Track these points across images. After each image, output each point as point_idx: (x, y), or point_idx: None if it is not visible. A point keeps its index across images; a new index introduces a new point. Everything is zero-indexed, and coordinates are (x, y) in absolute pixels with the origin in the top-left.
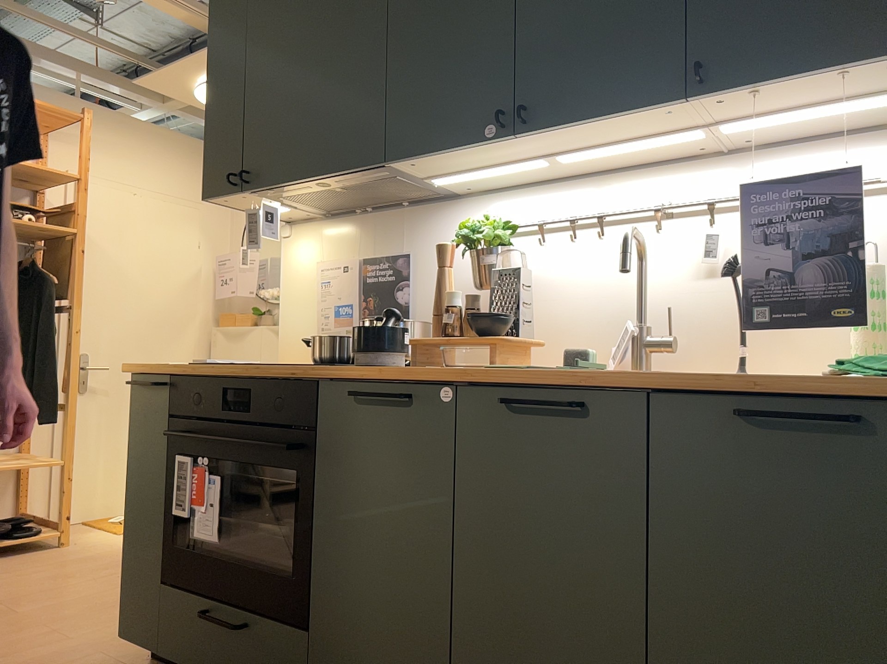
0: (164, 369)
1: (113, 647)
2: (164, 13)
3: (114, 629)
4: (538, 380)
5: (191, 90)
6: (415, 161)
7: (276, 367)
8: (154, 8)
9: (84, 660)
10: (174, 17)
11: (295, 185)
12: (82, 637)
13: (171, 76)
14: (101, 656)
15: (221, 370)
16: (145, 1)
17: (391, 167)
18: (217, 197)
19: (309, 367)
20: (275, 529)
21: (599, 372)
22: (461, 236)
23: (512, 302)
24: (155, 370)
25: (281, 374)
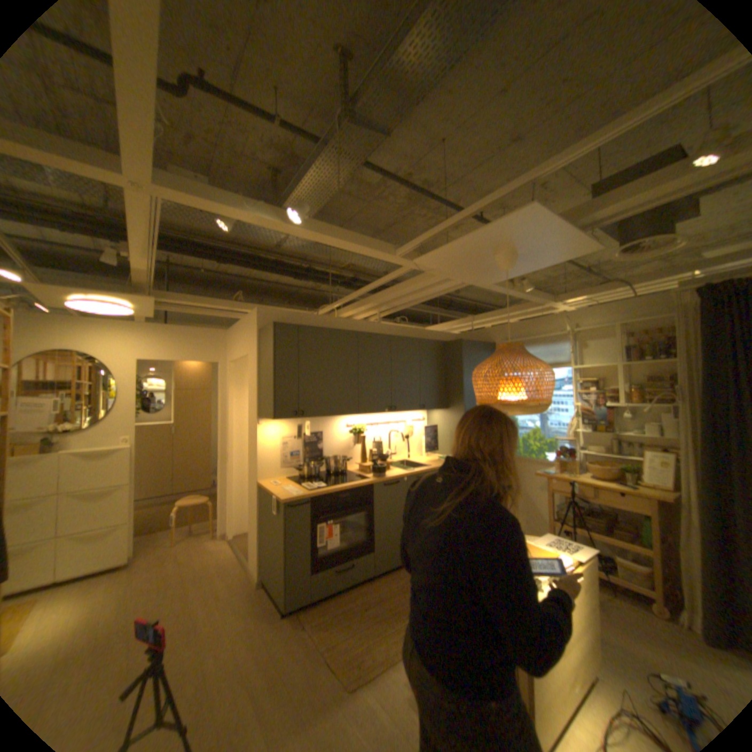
0: (310, 496)
1: (255, 632)
2: (134, 275)
3: (232, 634)
4: (420, 472)
5: (67, 296)
6: (361, 414)
7: (353, 483)
8: (133, 273)
9: (264, 640)
10: (135, 277)
11: (320, 417)
12: (232, 644)
13: (75, 292)
14: (263, 635)
15: (333, 490)
16: (137, 271)
17: (353, 414)
18: (281, 419)
19: (363, 481)
20: (347, 534)
21: (426, 468)
22: (357, 431)
23: (380, 450)
24: (304, 498)
25: (359, 485)
